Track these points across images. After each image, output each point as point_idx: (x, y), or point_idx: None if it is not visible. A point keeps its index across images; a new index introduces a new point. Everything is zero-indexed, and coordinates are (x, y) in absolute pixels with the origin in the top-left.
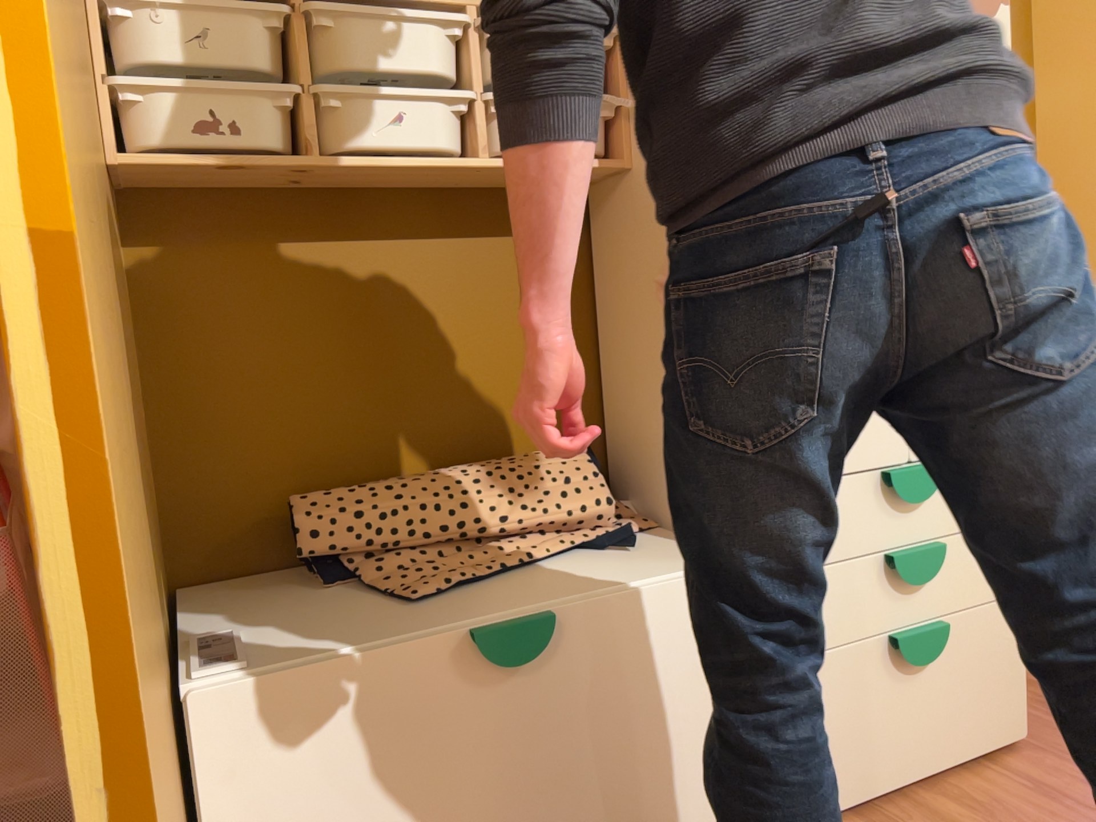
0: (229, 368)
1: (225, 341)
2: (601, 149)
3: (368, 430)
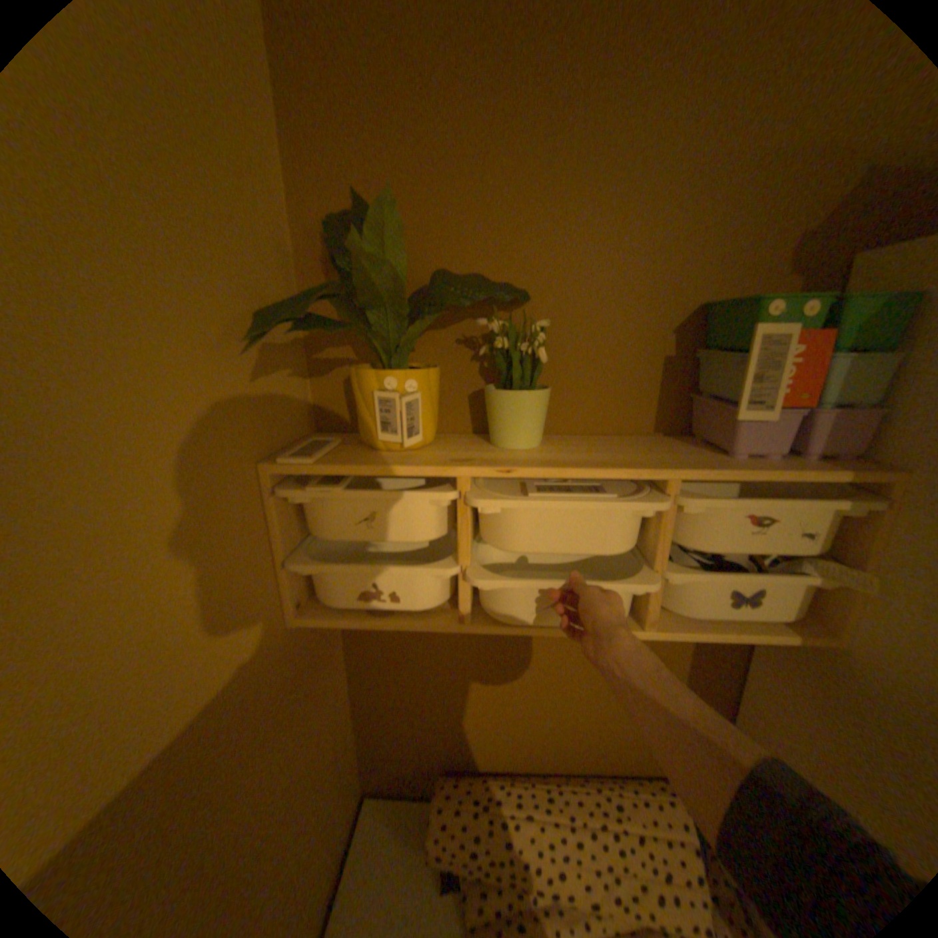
0: (406, 681)
1: (405, 665)
2: (806, 614)
3: (505, 732)
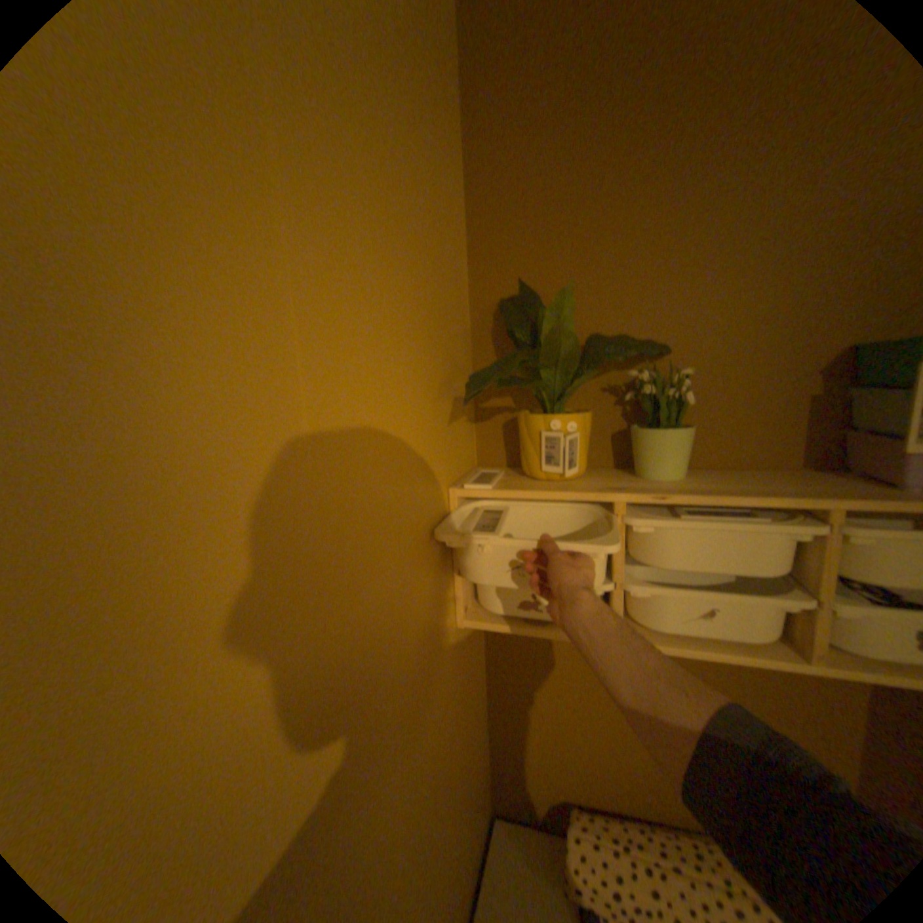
0: (541, 701)
1: (541, 684)
2: None
3: (642, 772)
